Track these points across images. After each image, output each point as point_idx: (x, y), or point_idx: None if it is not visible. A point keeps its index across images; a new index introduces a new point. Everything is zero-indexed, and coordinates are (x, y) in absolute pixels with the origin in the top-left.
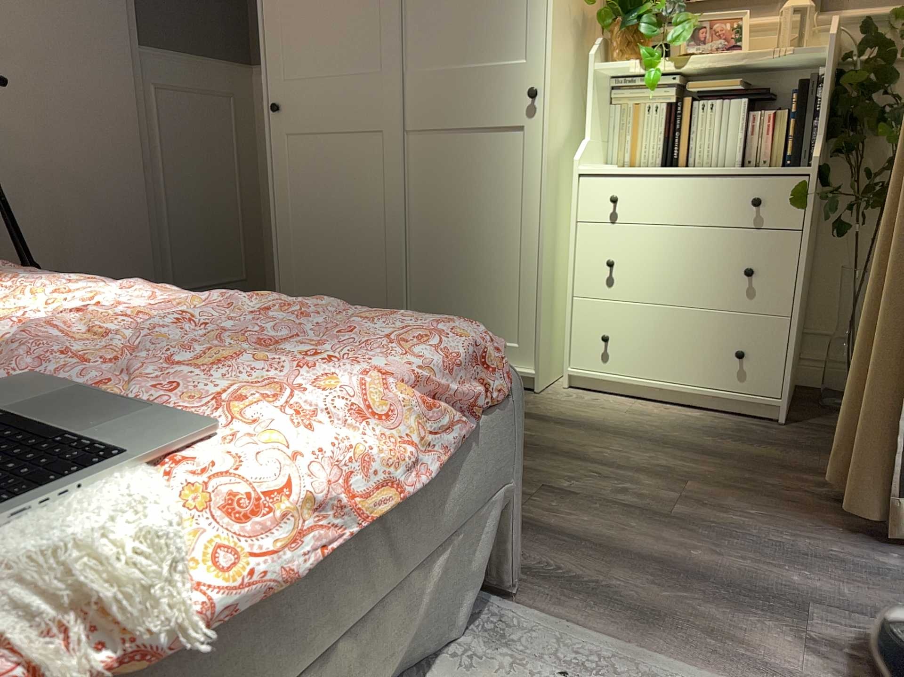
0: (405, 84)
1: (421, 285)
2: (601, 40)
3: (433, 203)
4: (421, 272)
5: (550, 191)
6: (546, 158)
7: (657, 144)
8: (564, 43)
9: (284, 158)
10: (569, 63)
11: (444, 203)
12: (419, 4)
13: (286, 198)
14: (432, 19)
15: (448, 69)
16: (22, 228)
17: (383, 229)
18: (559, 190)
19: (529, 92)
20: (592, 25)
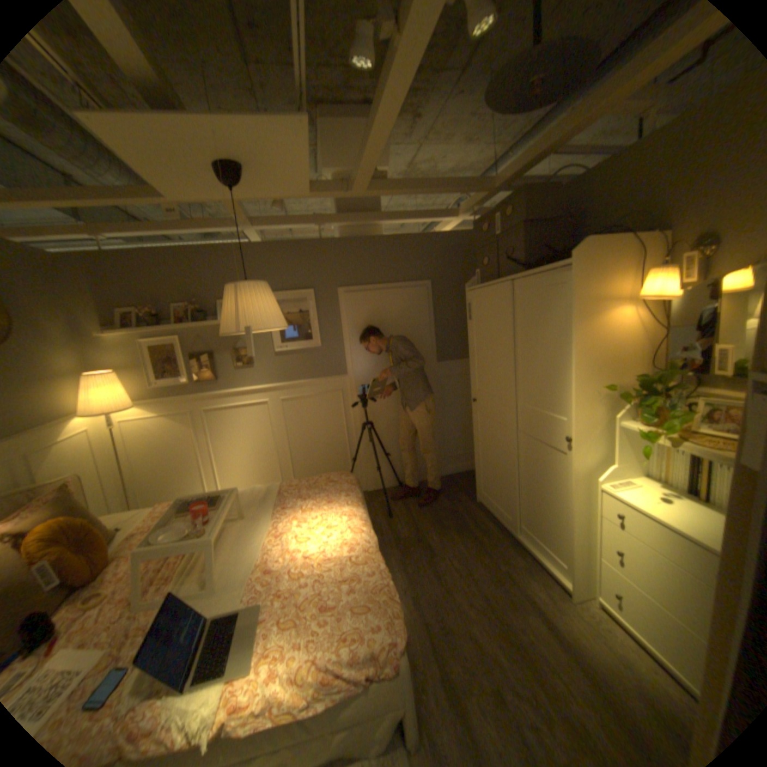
0: (517, 409)
1: (525, 506)
2: (632, 405)
3: (529, 470)
4: (525, 500)
5: (579, 495)
6: (575, 478)
7: (683, 476)
8: (593, 412)
9: (477, 422)
10: (602, 420)
11: (534, 473)
12: (523, 373)
13: (478, 439)
14: (528, 382)
15: (534, 409)
16: (387, 438)
17: (509, 472)
18: (592, 492)
19: (569, 437)
20: (636, 388)
